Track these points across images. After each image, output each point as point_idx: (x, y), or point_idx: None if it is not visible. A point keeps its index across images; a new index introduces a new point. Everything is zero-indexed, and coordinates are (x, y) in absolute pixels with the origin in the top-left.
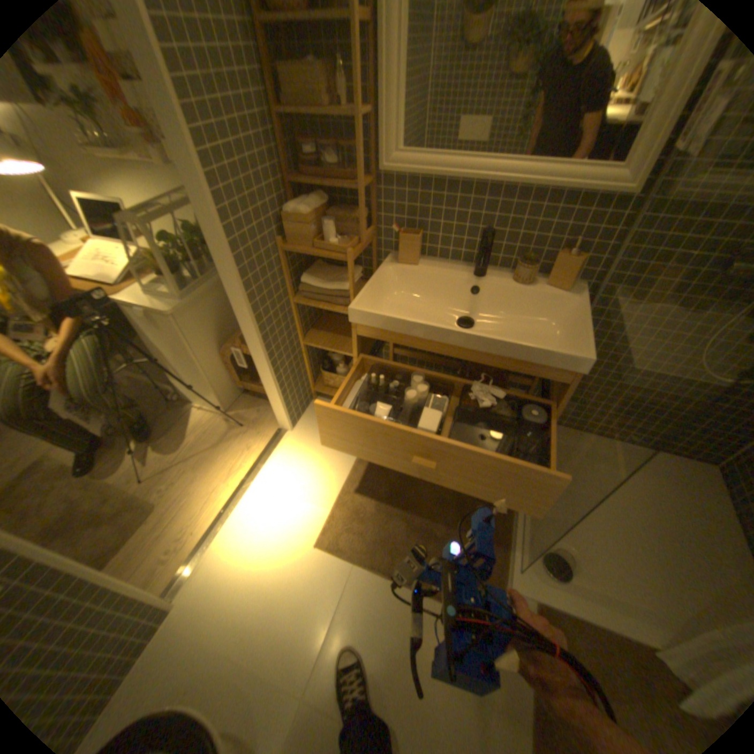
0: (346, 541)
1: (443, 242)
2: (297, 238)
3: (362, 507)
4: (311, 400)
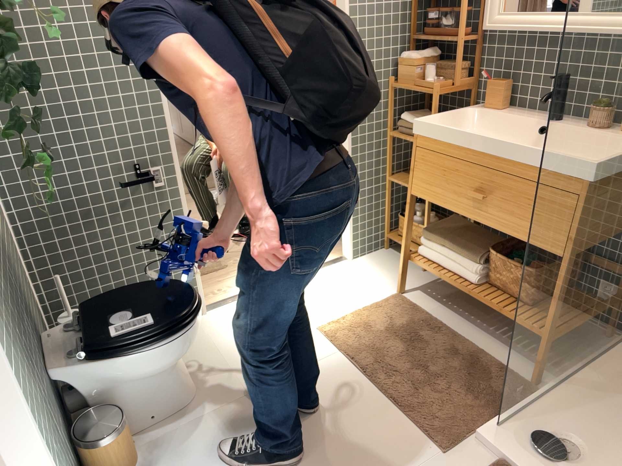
0: (345, 338)
1: (531, 94)
2: (404, 78)
3: (375, 324)
4: (382, 249)
